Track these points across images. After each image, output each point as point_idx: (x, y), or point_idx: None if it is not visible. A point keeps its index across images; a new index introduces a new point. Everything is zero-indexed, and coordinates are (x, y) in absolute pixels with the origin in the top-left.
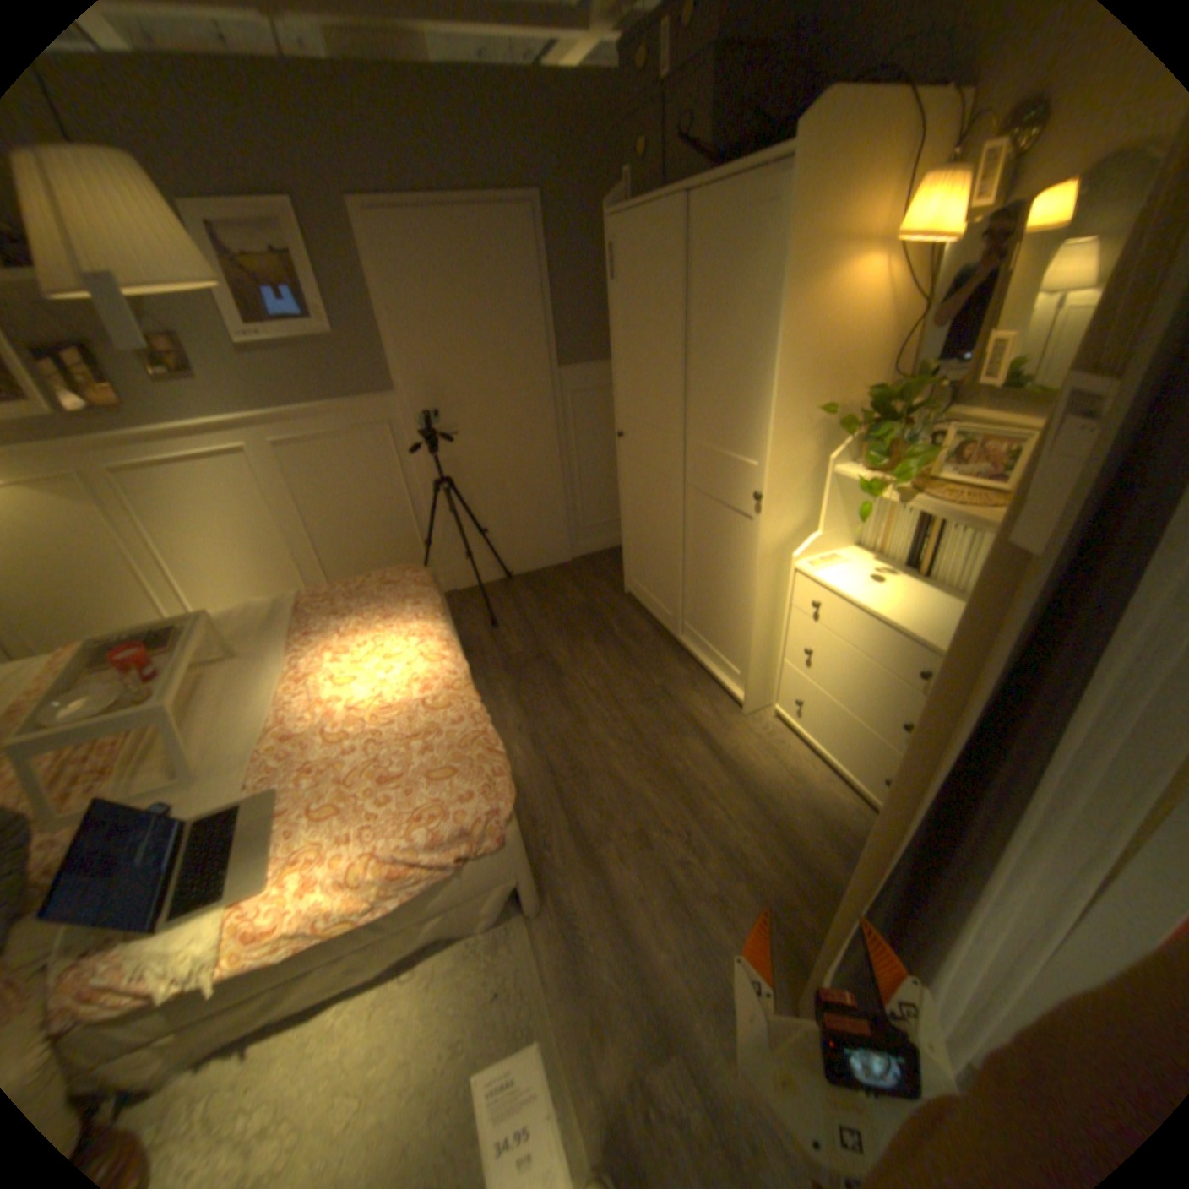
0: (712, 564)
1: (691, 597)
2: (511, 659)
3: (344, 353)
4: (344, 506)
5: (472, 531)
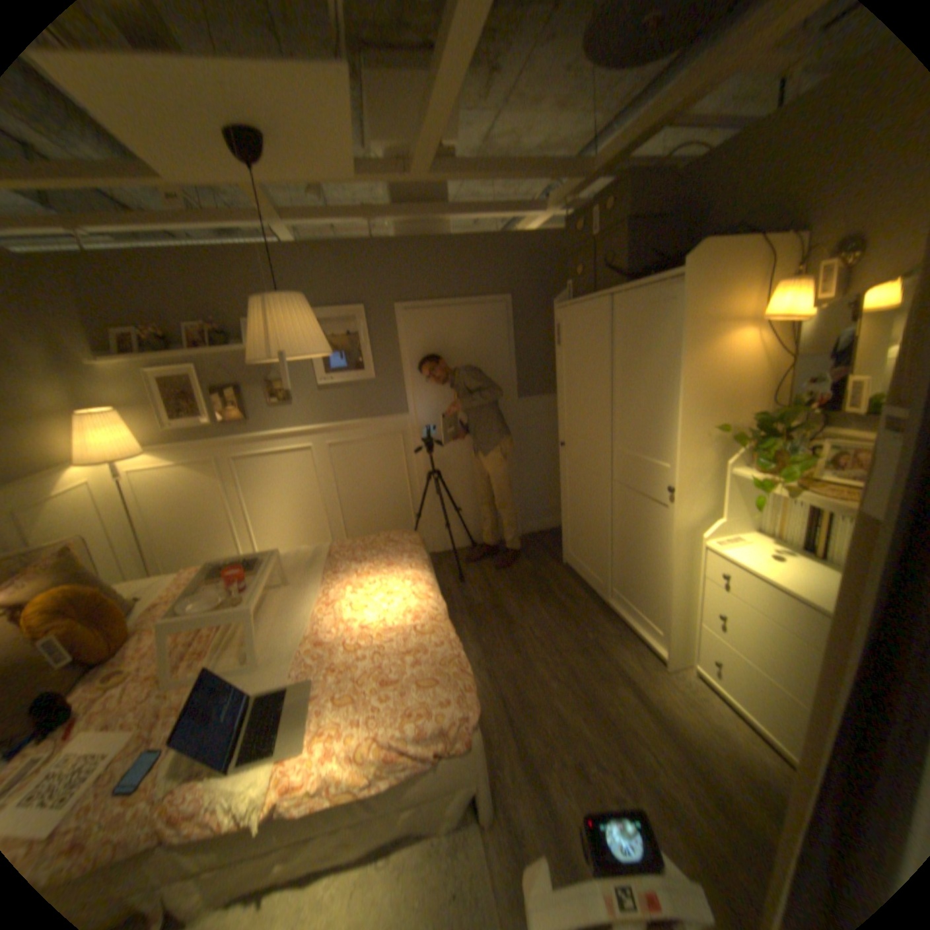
0: (636, 542)
1: (619, 568)
2: (474, 608)
3: (381, 391)
4: (367, 487)
5: (450, 509)
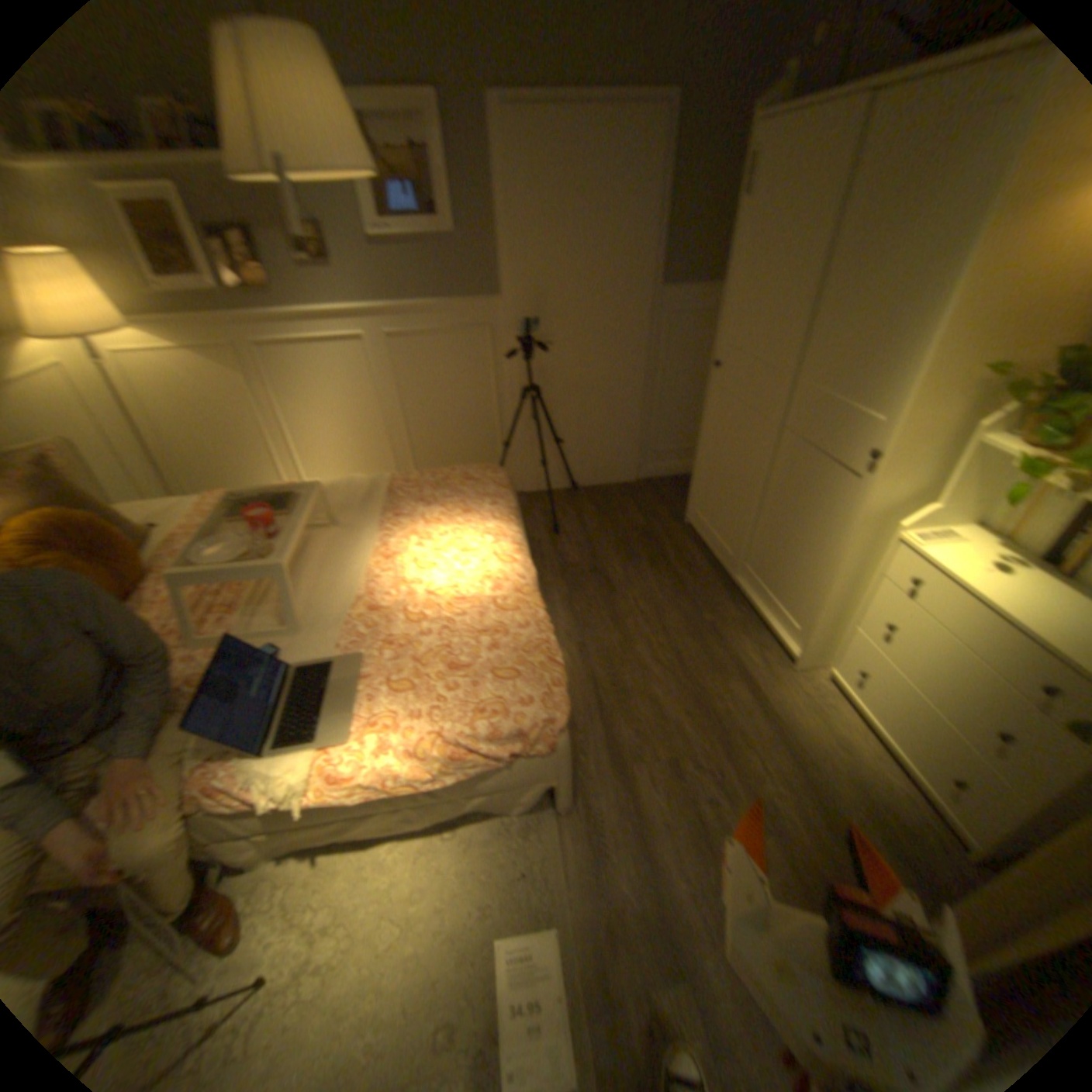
0: (797, 514)
1: (762, 542)
2: (570, 568)
3: (464, 254)
4: (442, 401)
5: (550, 440)
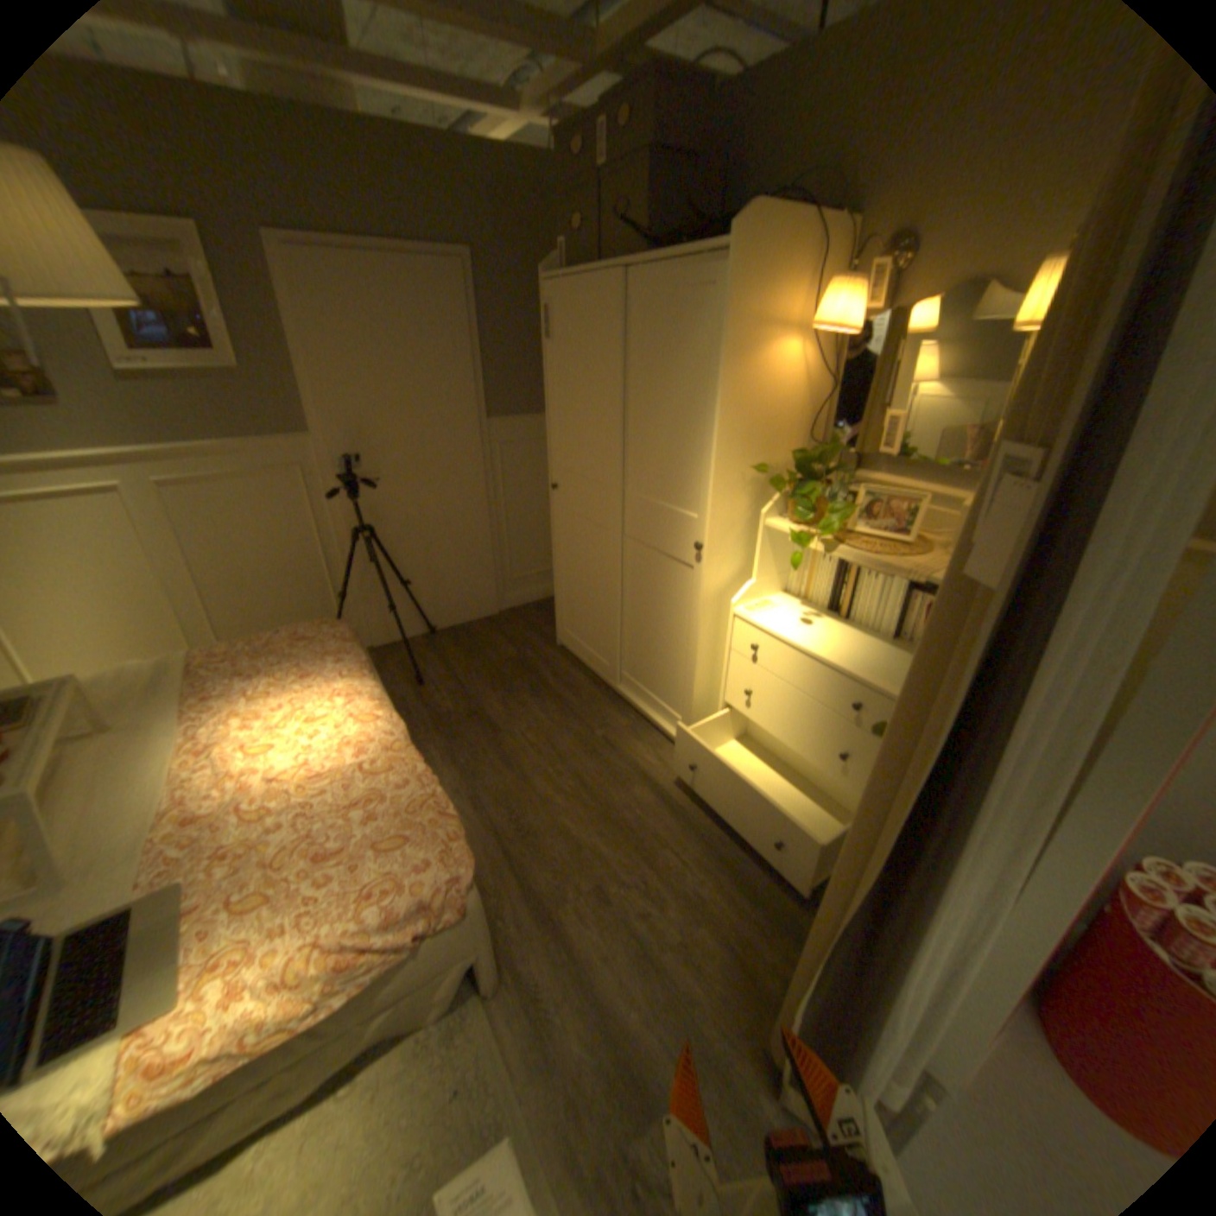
0: (652, 612)
1: (630, 645)
2: (442, 718)
3: (252, 390)
4: (244, 555)
5: (392, 582)
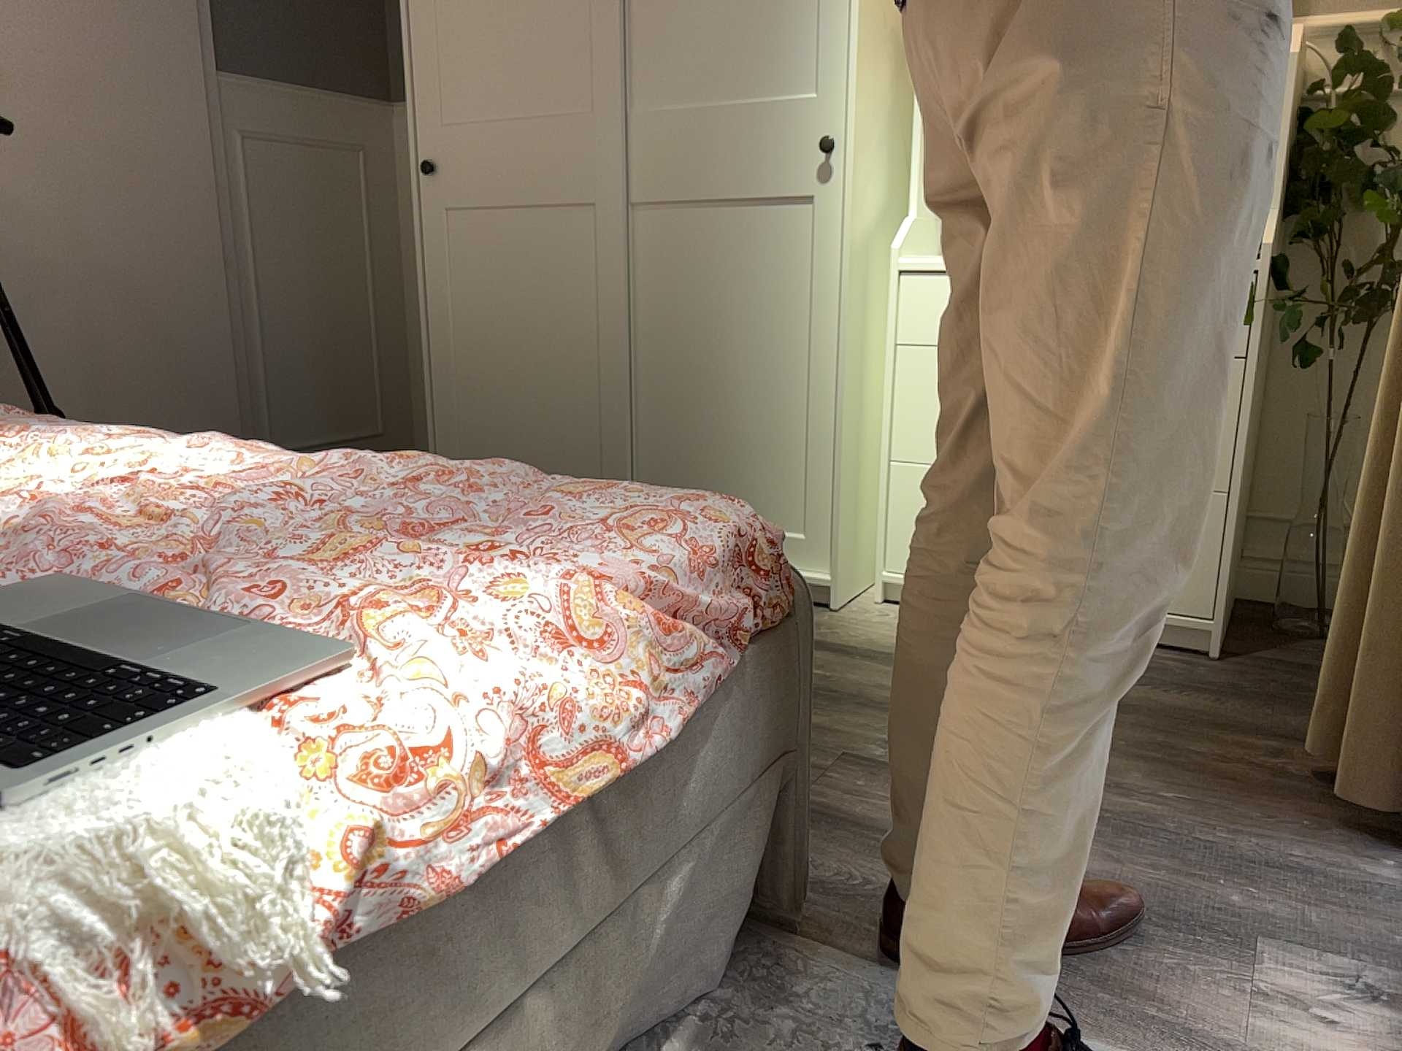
0: (710, 338)
1: (653, 442)
2: None
3: None
4: None
5: None
